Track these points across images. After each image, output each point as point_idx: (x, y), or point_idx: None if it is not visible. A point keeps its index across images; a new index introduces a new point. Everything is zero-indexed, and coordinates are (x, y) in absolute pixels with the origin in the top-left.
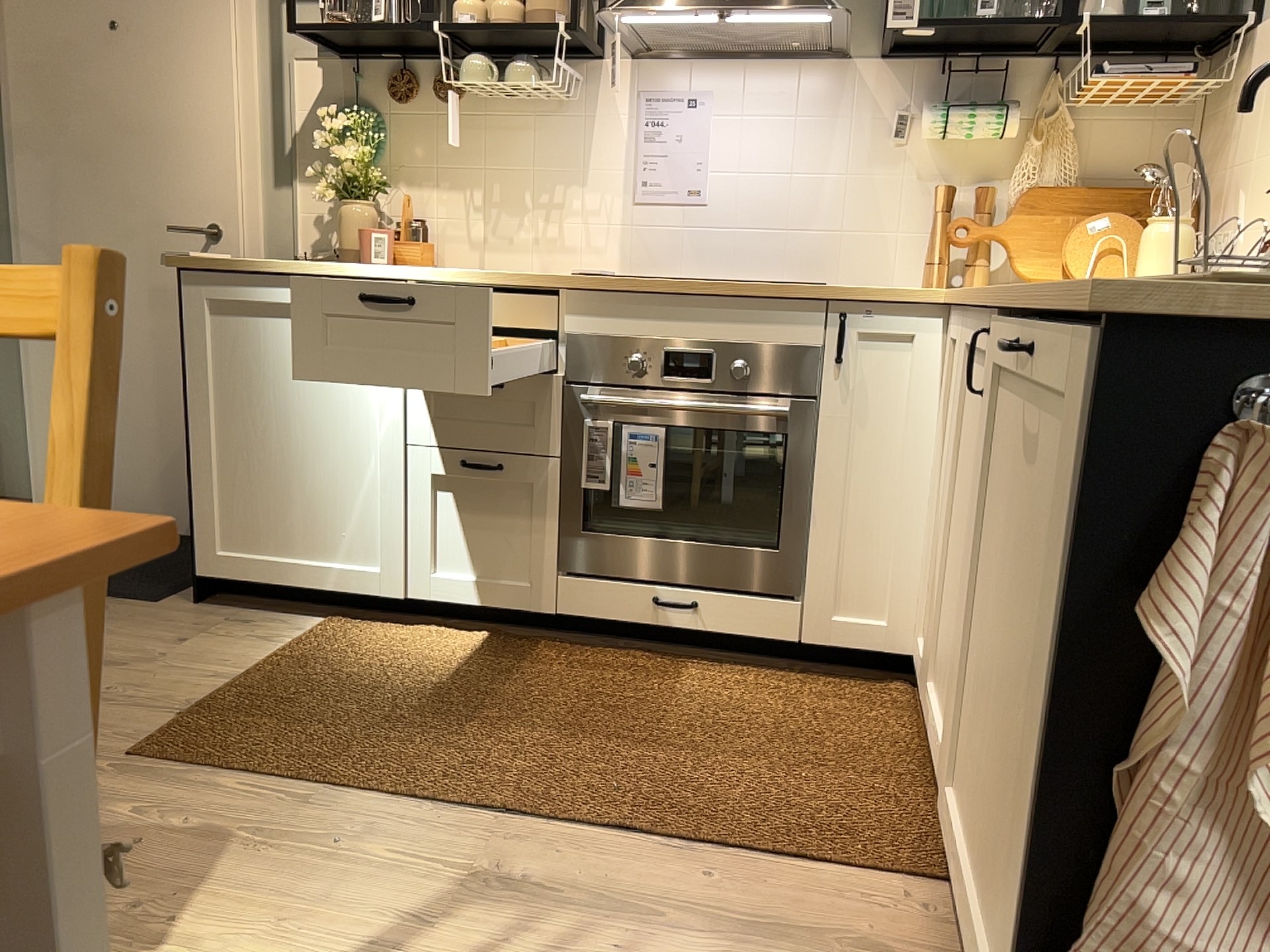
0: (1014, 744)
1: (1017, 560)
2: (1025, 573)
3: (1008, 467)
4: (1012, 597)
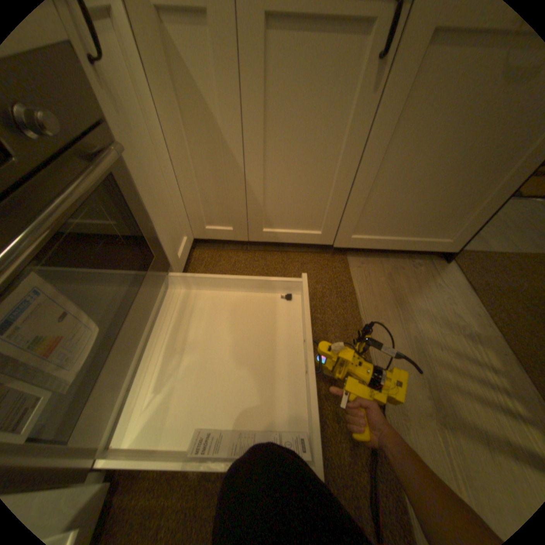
0: (441, 193)
1: (445, 134)
2: (462, 135)
3: (424, 93)
4: (435, 150)
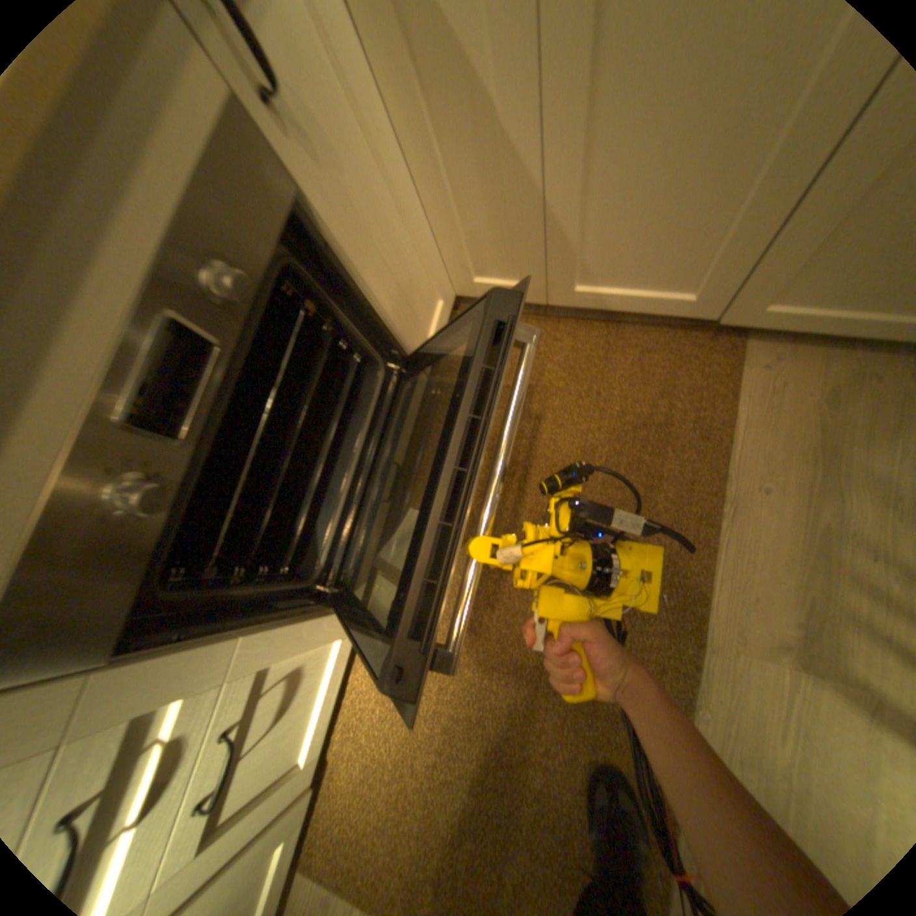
0: None
1: None
2: None
3: None
4: None
